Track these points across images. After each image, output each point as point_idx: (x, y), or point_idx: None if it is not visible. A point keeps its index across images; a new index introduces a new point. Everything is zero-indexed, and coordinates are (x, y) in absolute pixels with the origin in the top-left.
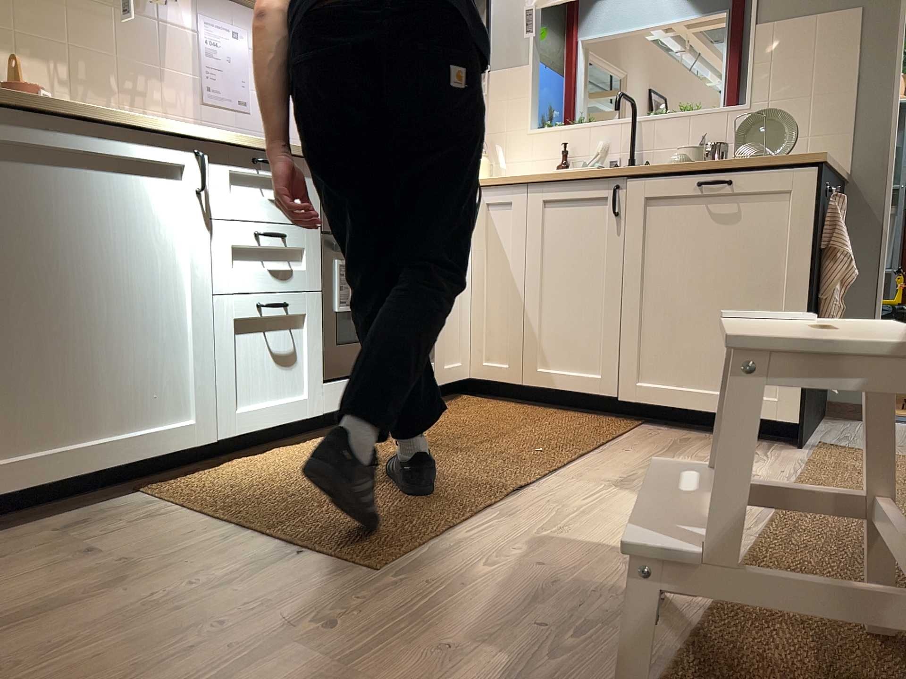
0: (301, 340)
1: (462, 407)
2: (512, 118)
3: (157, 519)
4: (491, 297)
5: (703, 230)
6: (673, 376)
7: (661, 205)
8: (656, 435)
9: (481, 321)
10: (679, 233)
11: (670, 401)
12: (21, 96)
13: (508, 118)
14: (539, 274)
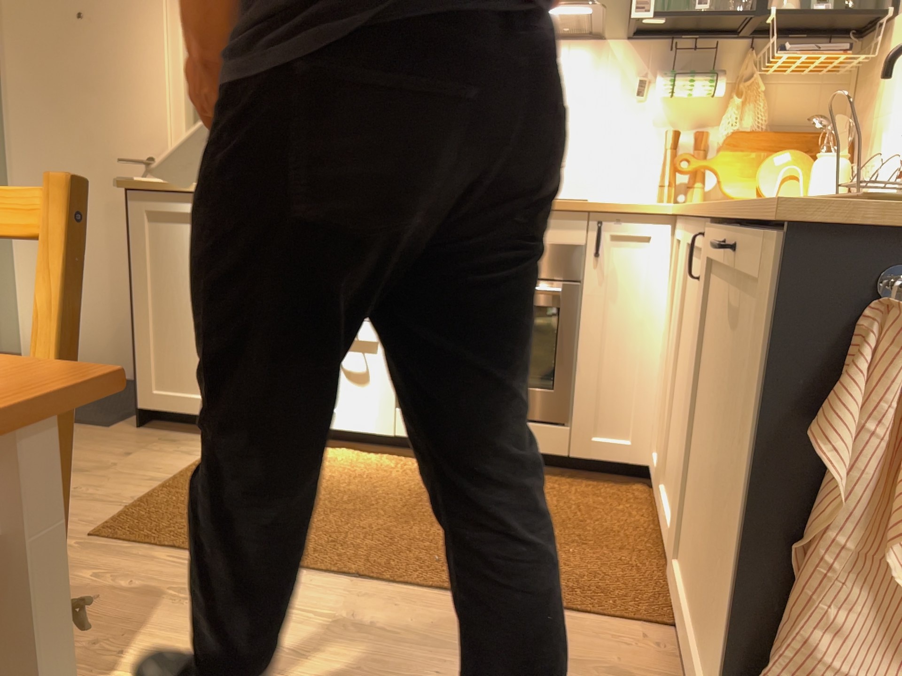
0: (375, 366)
1: (592, 493)
2: (896, 93)
3: (175, 454)
4: (665, 370)
5: (724, 340)
6: (688, 578)
7: (716, 280)
8: (607, 644)
9: (658, 397)
10: (716, 336)
11: (678, 615)
12: (168, 185)
13: (892, 94)
14: (675, 353)
